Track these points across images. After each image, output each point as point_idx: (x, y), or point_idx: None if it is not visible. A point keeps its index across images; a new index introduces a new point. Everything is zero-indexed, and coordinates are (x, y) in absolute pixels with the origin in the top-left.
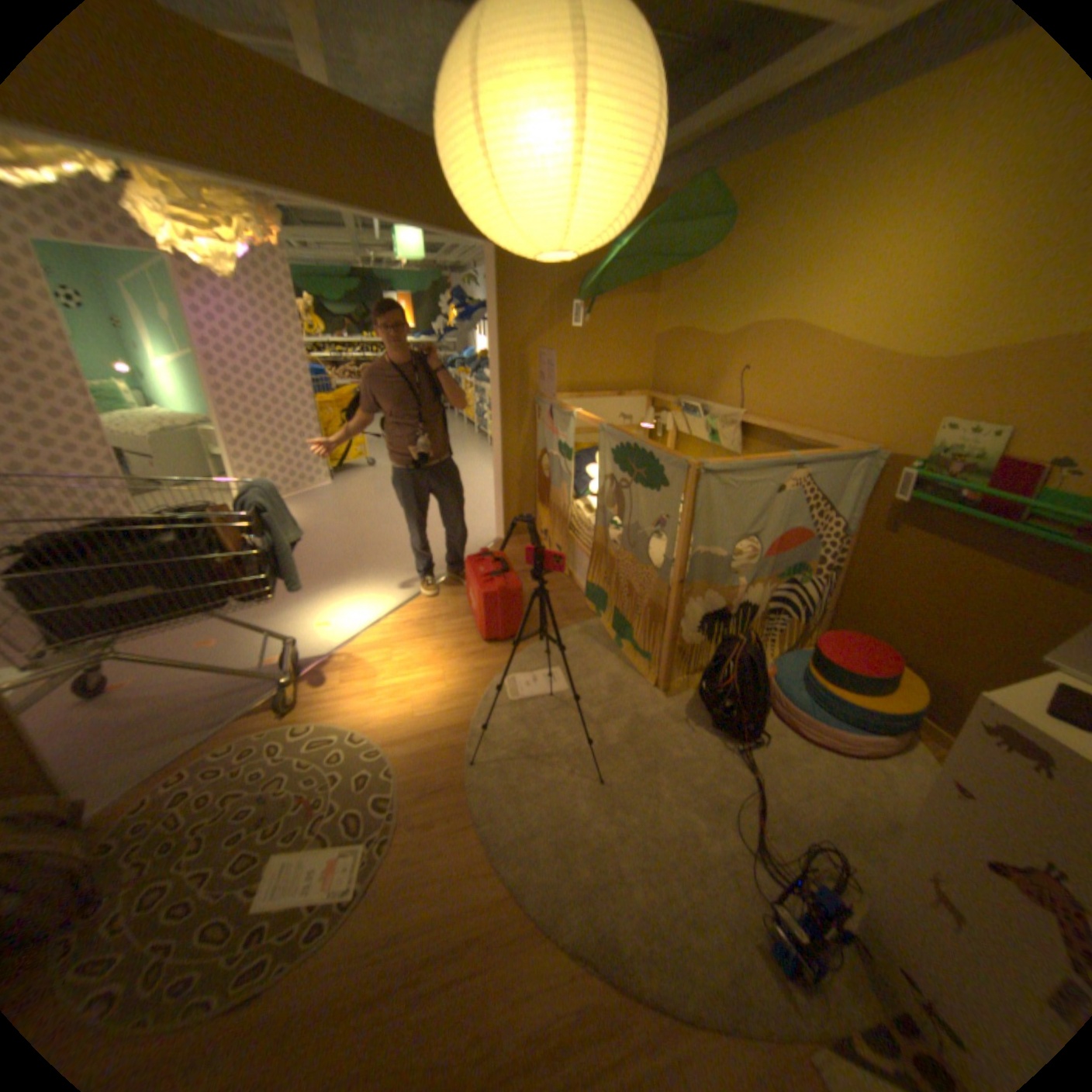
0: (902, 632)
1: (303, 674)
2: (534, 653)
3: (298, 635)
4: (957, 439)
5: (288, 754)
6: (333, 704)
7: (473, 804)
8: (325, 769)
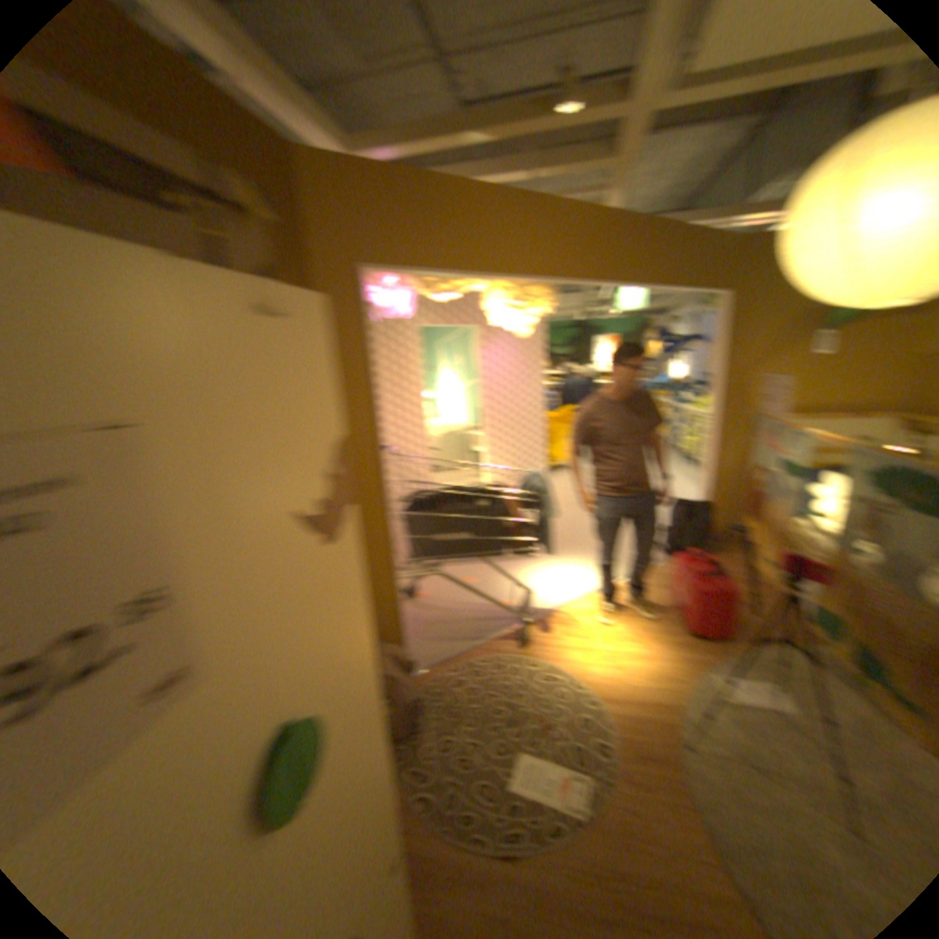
0: None
1: (536, 620)
2: (751, 663)
3: (530, 589)
4: None
5: (530, 679)
6: (560, 650)
7: (695, 789)
8: (558, 702)
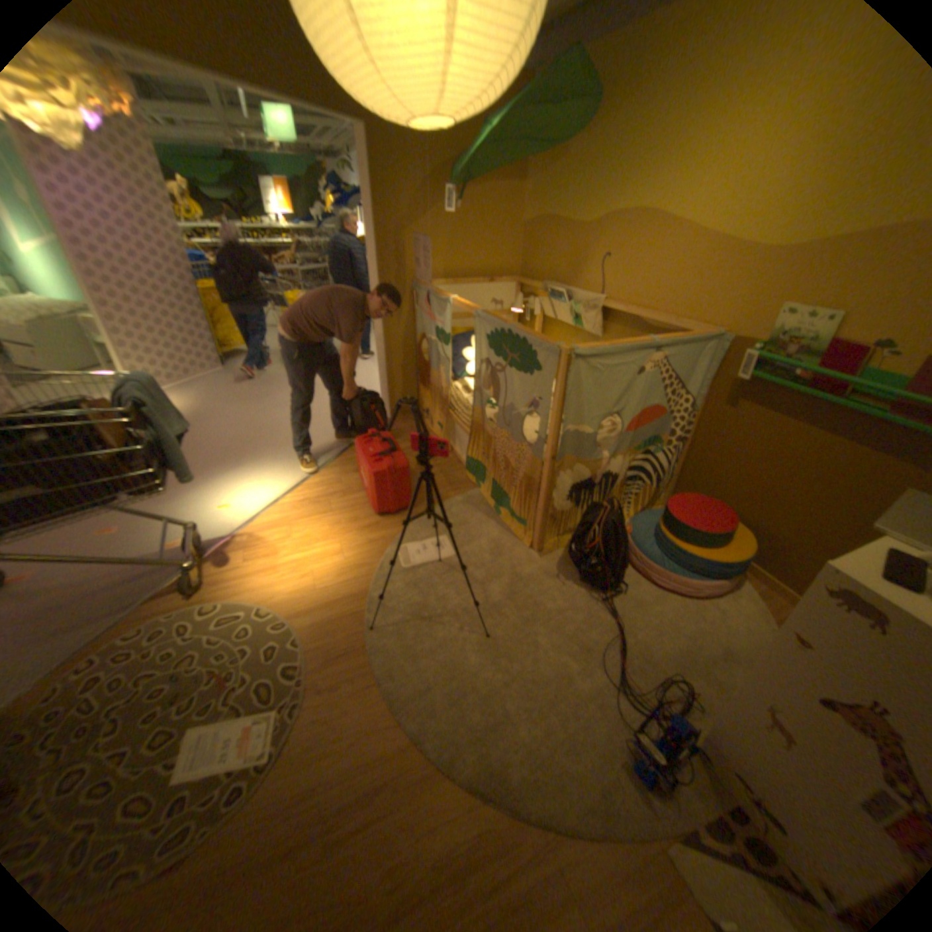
0: (736, 492)
1: (207, 556)
2: (423, 523)
3: (199, 518)
4: (797, 323)
5: (198, 632)
6: (238, 582)
7: (374, 665)
8: (234, 644)
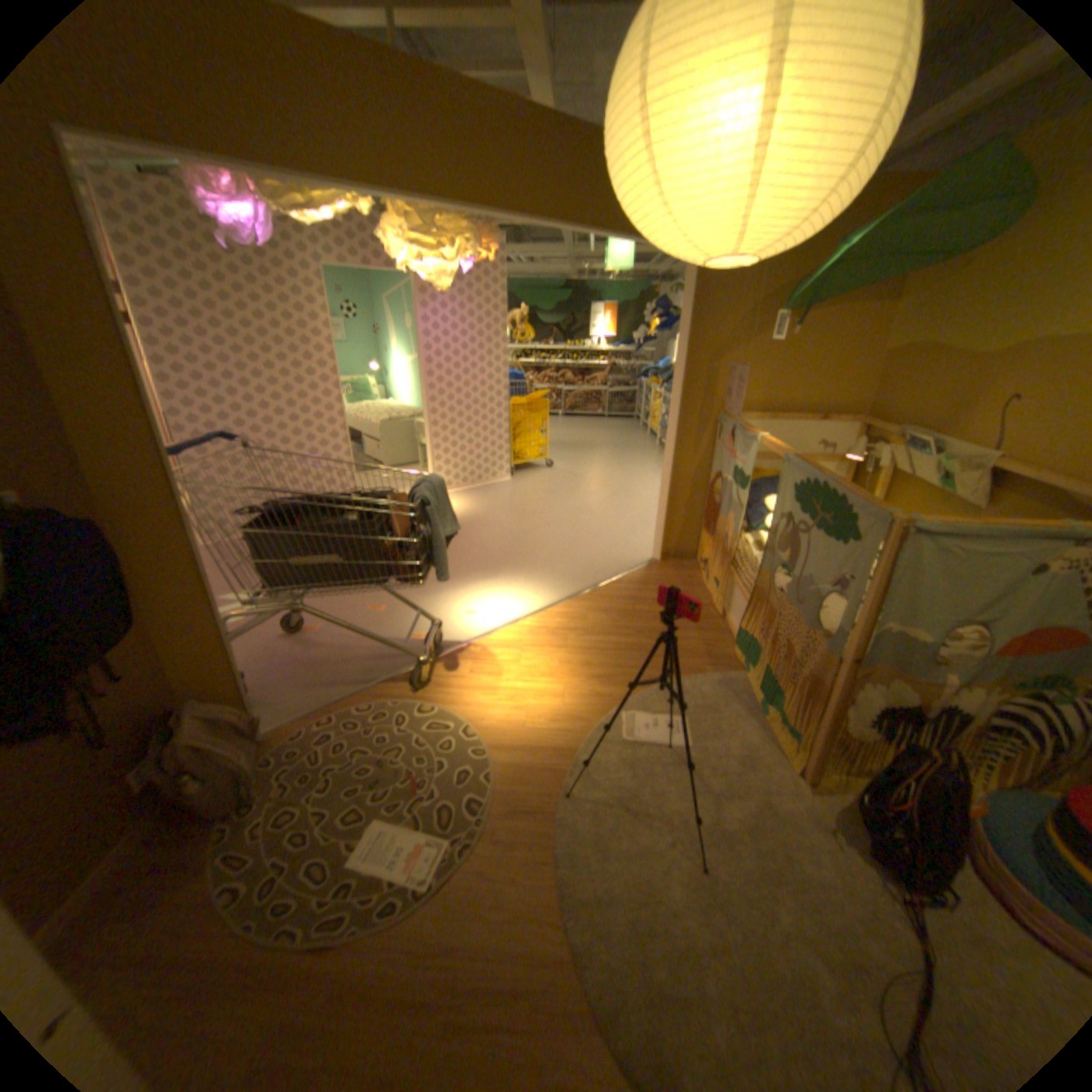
0: None
1: (441, 656)
2: (663, 694)
3: (447, 617)
4: None
5: (411, 728)
6: (458, 691)
7: (558, 841)
8: (436, 753)
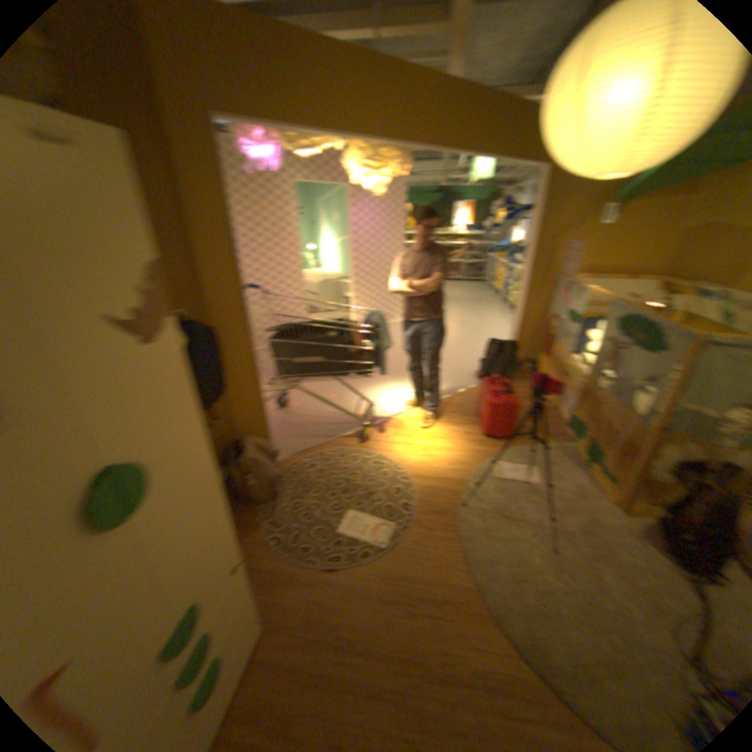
0: None
1: (375, 424)
2: (520, 453)
3: (375, 402)
4: None
5: (364, 463)
6: (389, 444)
7: (462, 529)
8: (381, 477)
